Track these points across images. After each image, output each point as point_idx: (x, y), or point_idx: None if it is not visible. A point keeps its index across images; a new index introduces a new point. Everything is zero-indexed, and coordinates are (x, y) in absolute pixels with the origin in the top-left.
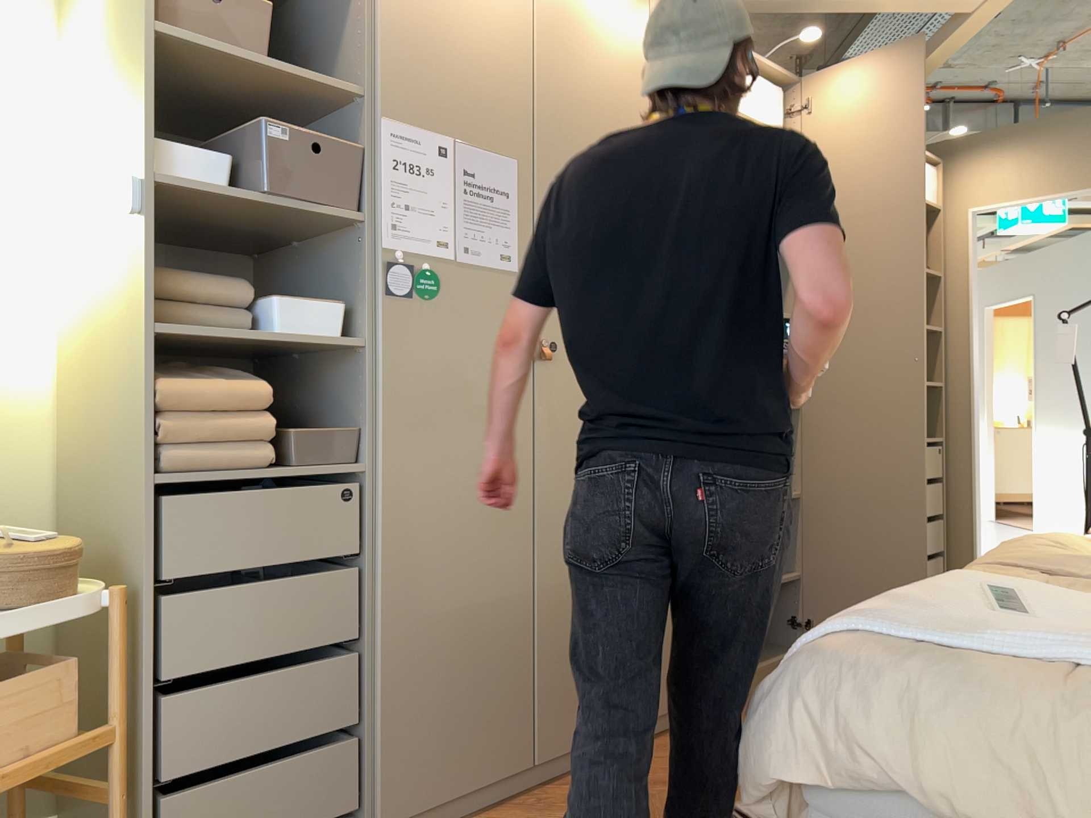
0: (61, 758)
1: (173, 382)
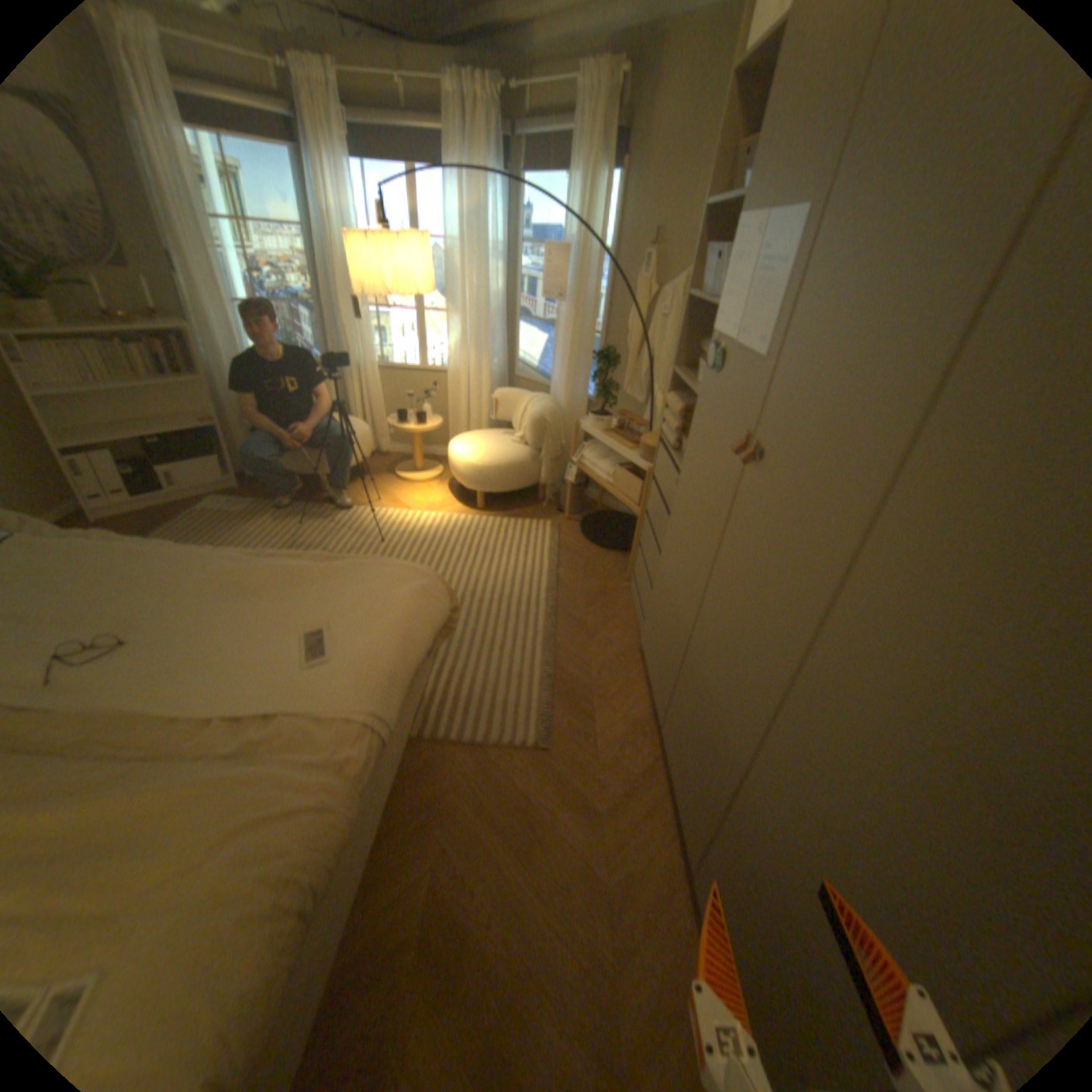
0: (627, 505)
1: (674, 396)
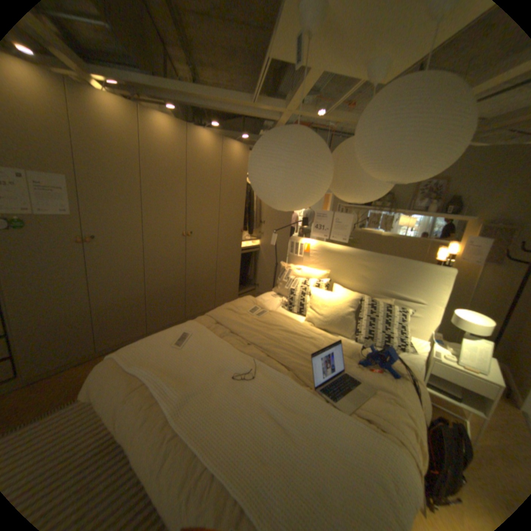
0: None
1: None
